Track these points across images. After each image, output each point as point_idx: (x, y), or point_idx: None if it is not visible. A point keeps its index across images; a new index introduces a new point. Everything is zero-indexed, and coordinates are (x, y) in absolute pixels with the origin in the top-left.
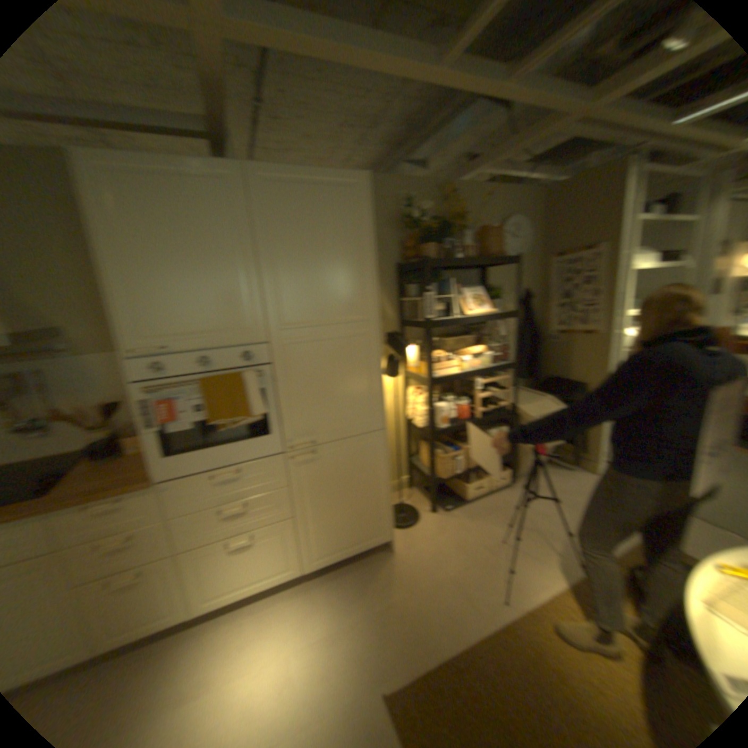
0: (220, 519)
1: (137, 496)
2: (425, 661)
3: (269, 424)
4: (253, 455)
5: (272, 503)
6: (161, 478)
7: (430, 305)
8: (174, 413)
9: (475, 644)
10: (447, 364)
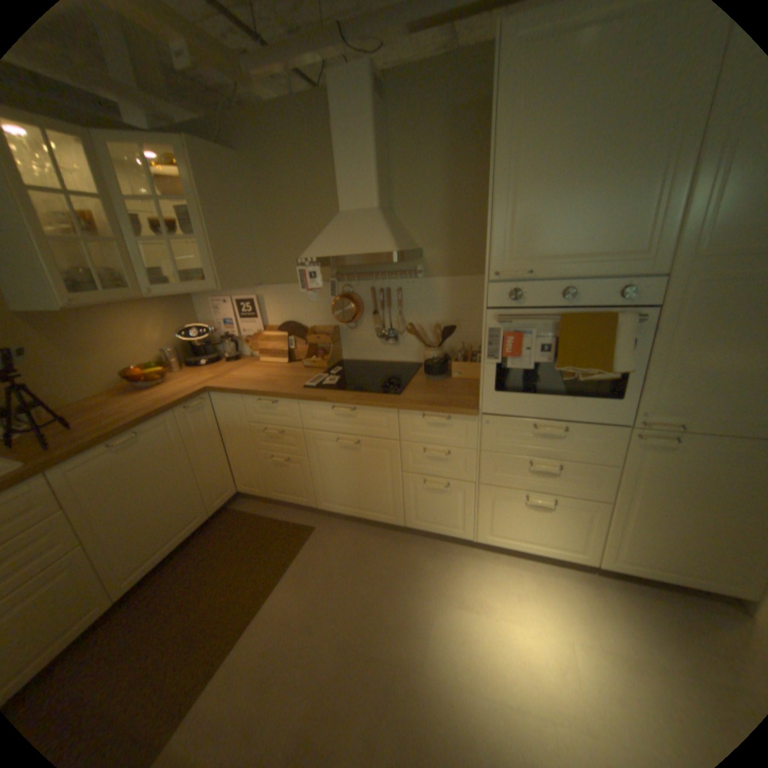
0: (534, 470)
1: (470, 418)
2: None
3: (632, 386)
4: (596, 418)
5: (597, 478)
6: (493, 409)
7: None
8: (525, 347)
9: None
10: None
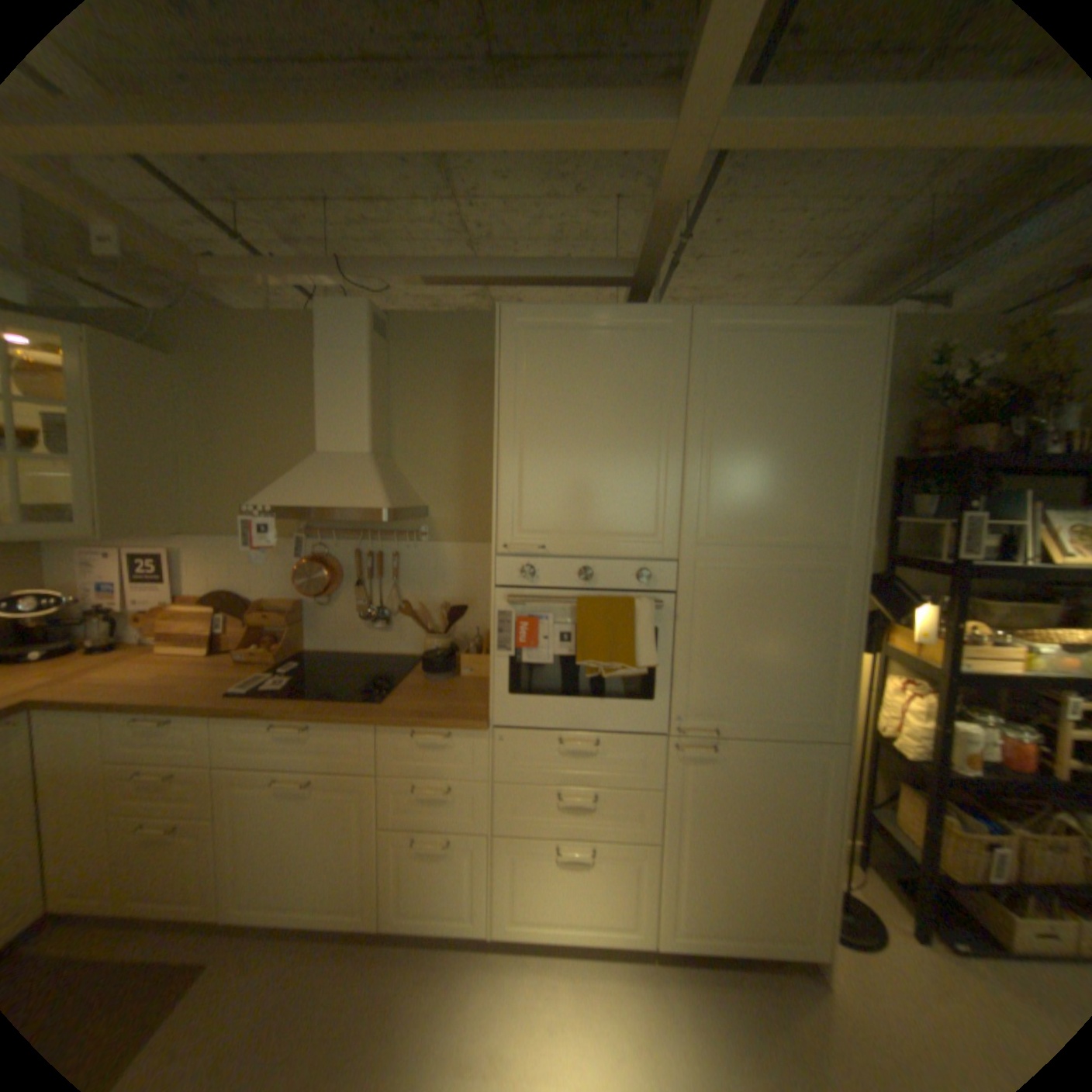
0: (563, 807)
1: (476, 735)
2: None
3: (659, 684)
4: (628, 726)
5: (638, 810)
6: (507, 720)
7: (975, 535)
8: (541, 636)
9: None
10: (1003, 652)
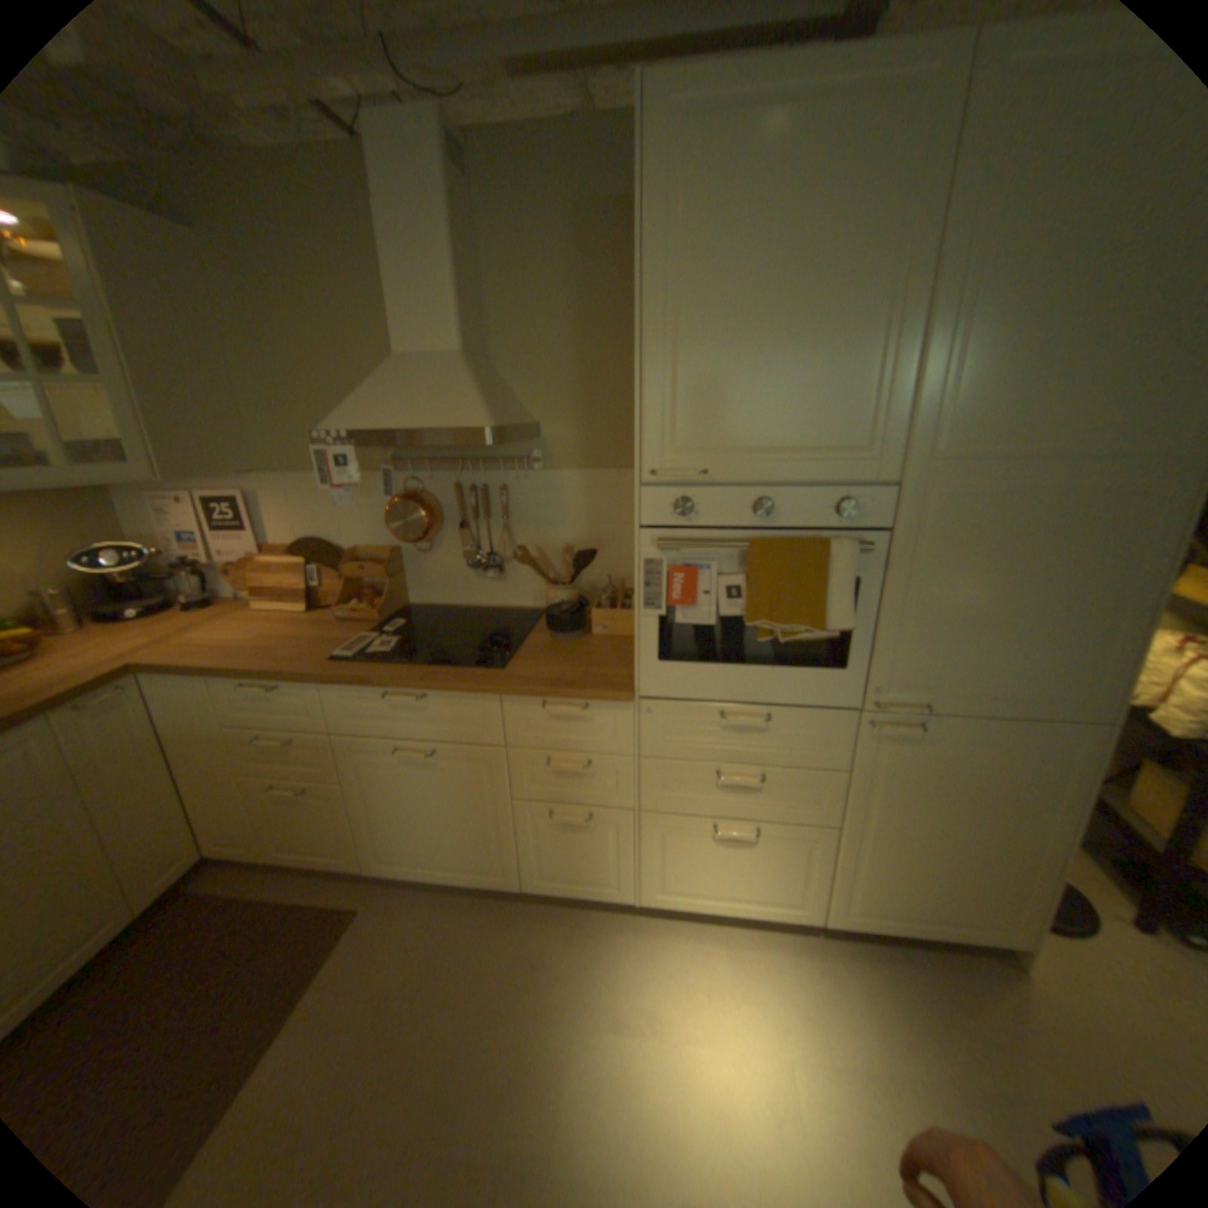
0: (725, 785)
1: (621, 706)
2: None
3: (858, 650)
4: (811, 699)
5: (817, 791)
6: (657, 690)
7: None
8: (702, 591)
9: None
10: None
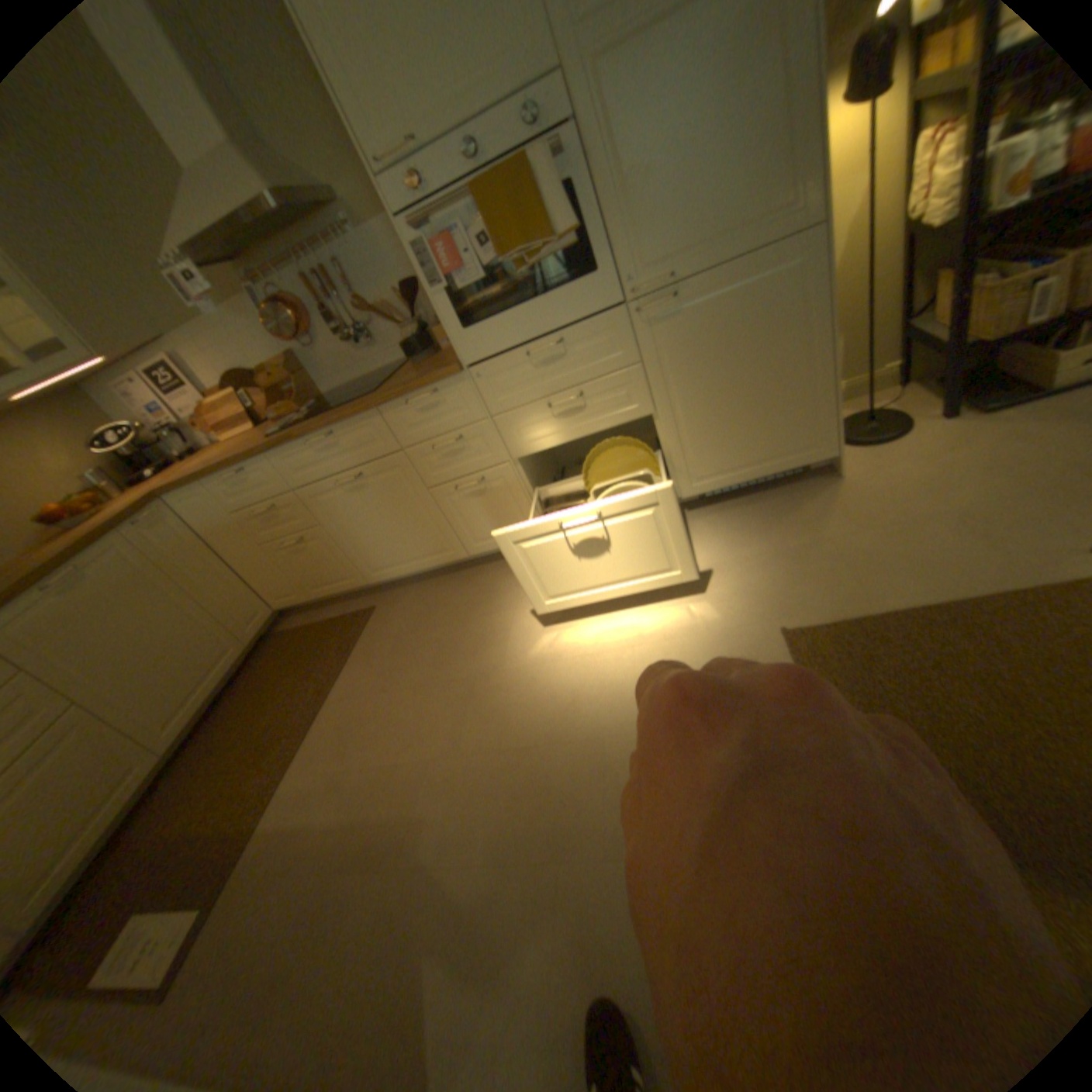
0: (560, 412)
1: (459, 380)
2: (873, 604)
3: (599, 246)
4: (585, 309)
5: (625, 388)
6: (476, 354)
7: None
8: (463, 250)
9: (990, 597)
10: None
